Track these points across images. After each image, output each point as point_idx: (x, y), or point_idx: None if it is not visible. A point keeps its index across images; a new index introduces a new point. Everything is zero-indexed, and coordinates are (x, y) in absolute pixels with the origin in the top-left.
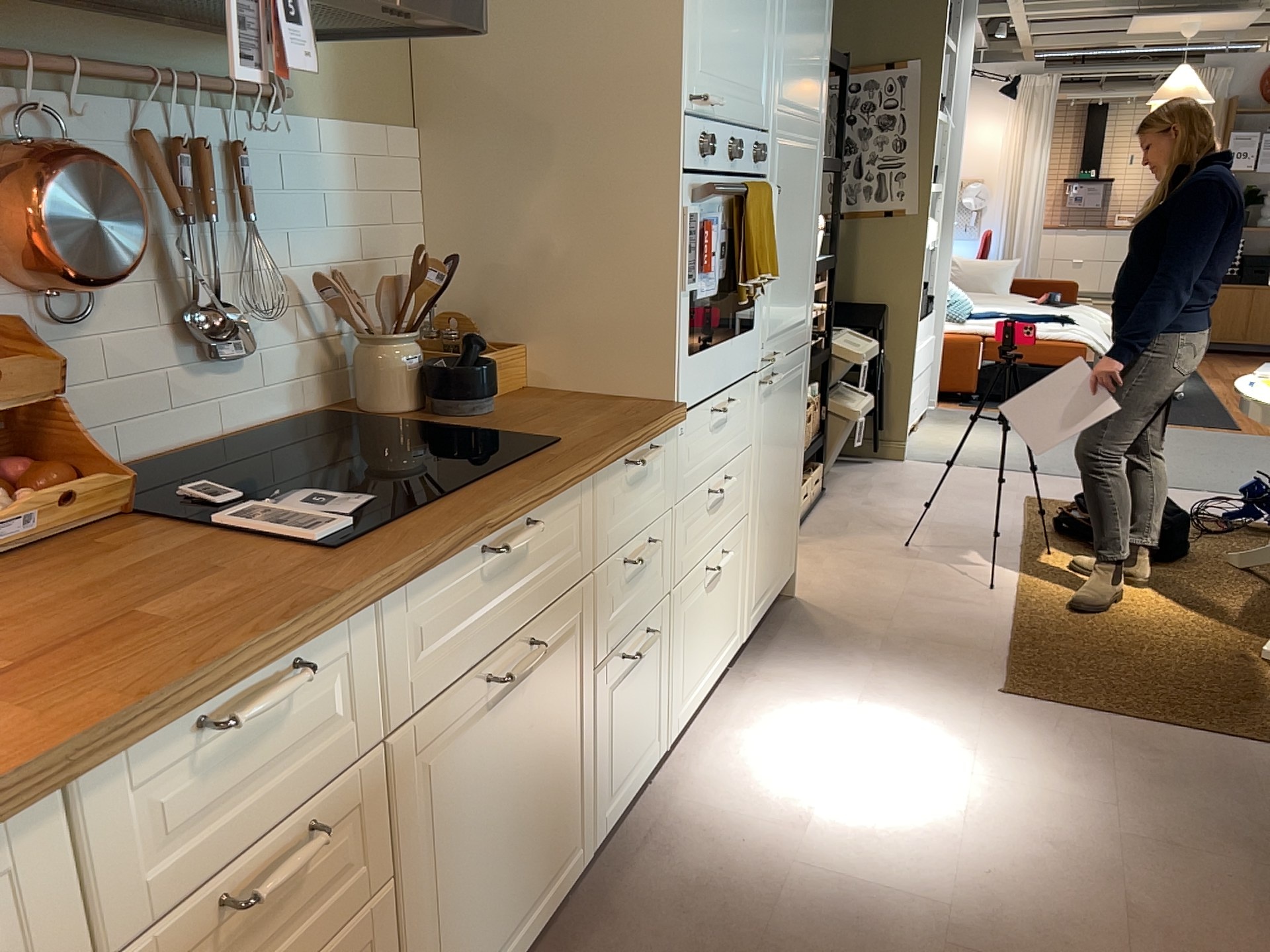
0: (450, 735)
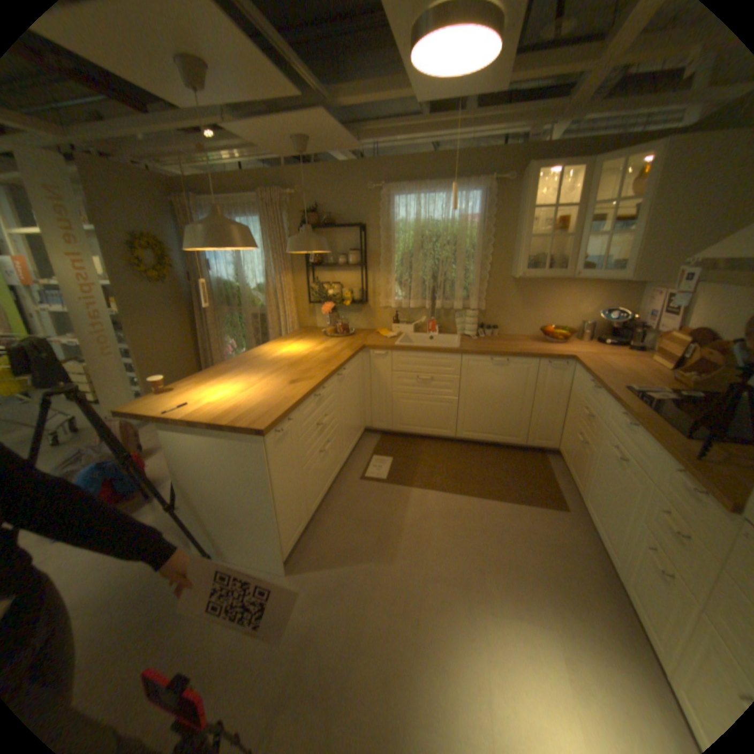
0: (610, 446)
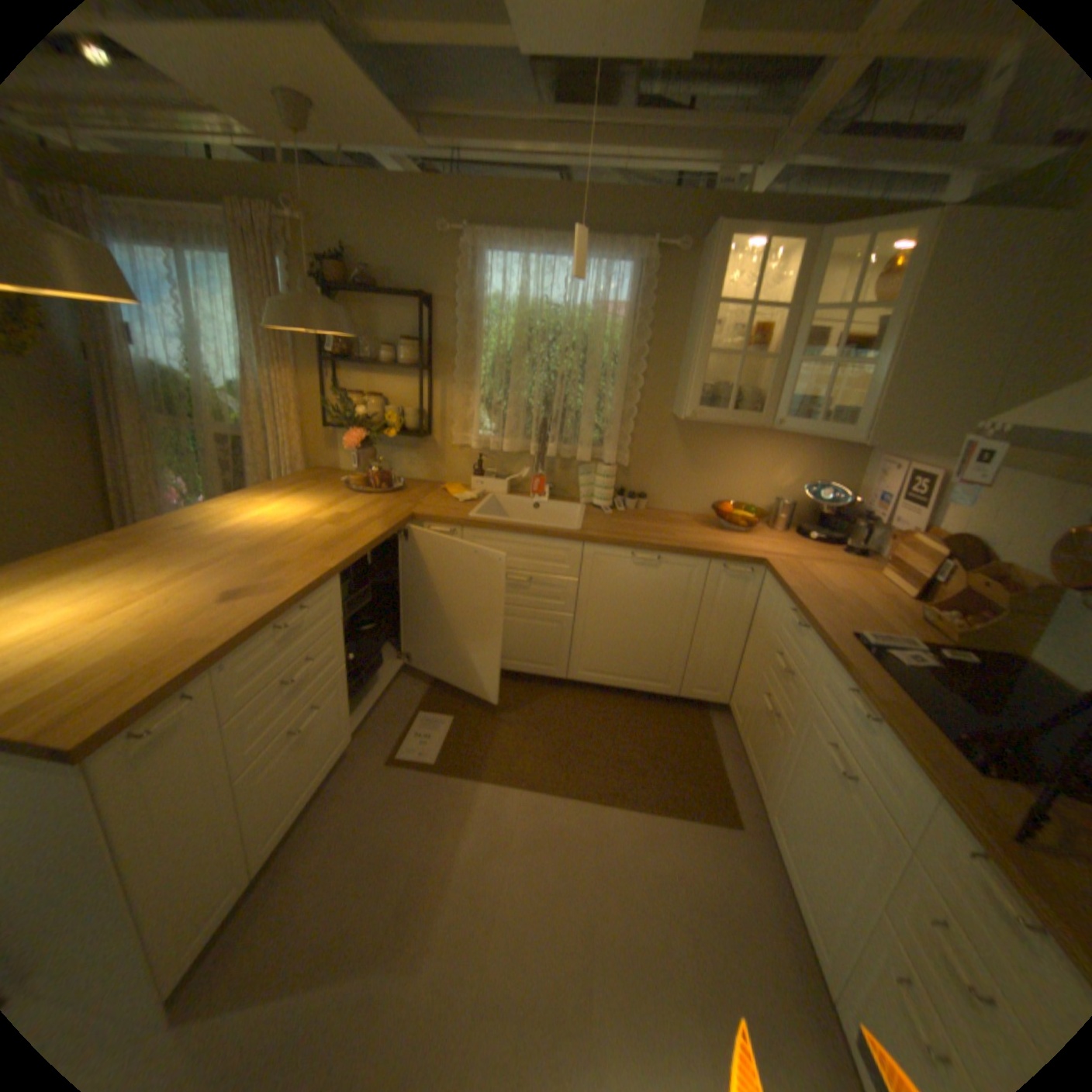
0: (822, 737)
